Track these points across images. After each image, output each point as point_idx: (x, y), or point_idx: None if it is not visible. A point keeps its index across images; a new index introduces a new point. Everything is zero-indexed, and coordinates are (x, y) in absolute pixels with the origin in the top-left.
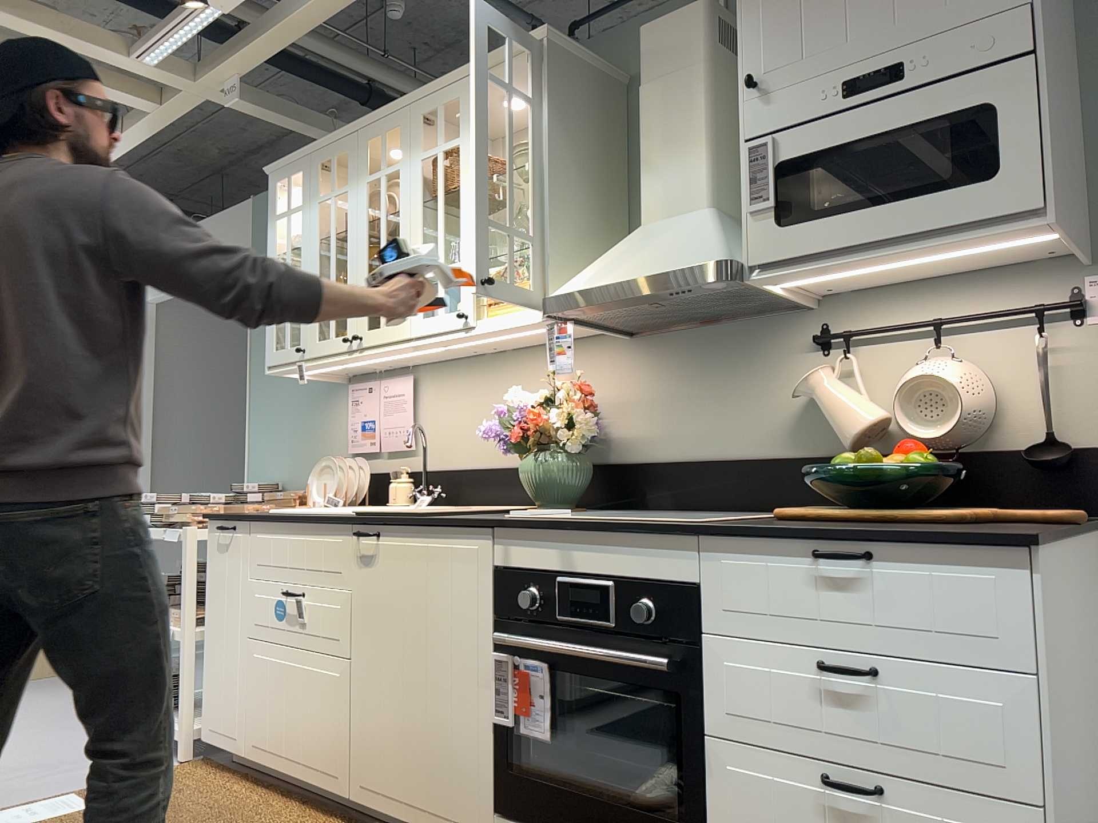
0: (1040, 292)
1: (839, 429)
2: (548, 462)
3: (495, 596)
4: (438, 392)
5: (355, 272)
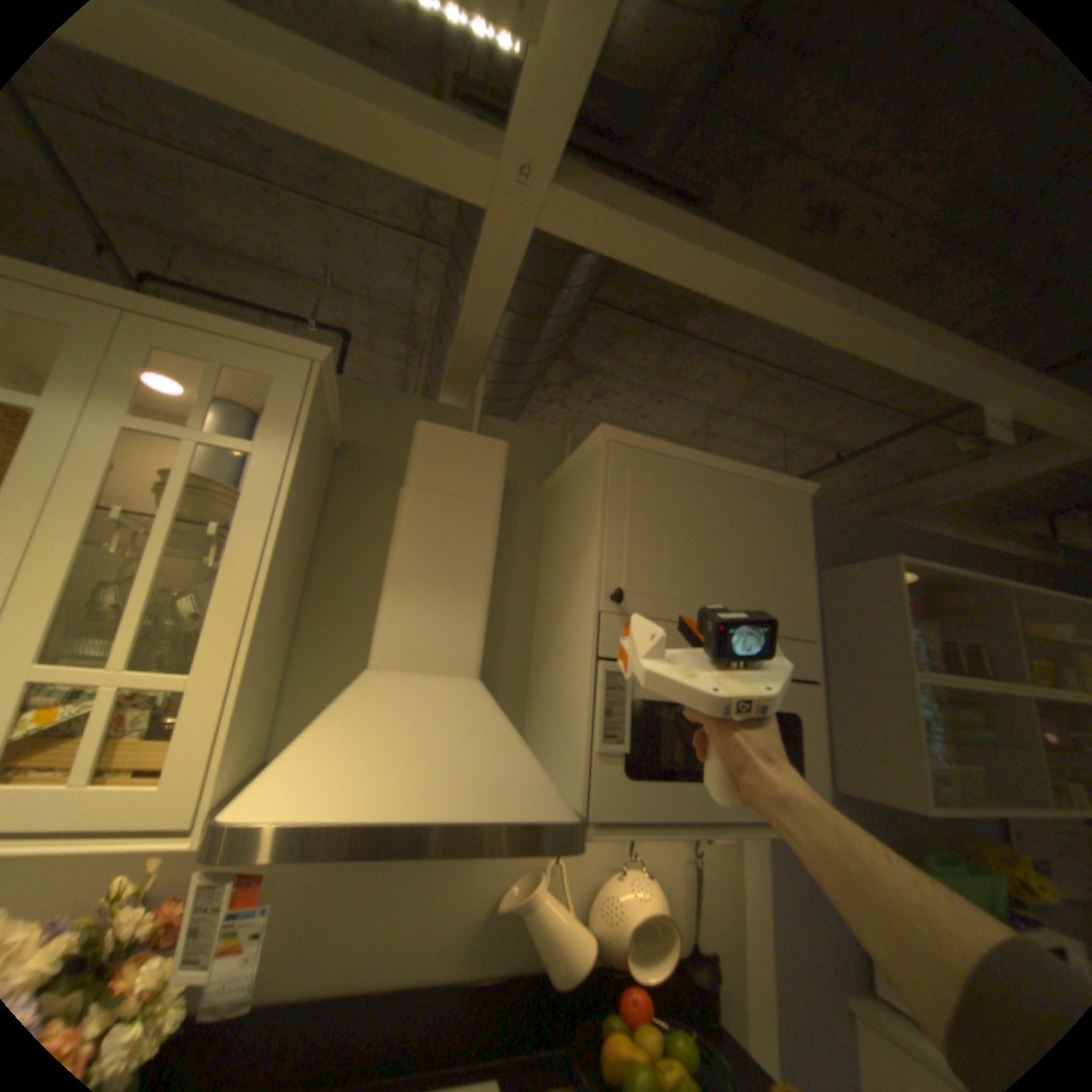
0: None
1: (548, 960)
2: None
3: None
4: None
5: None
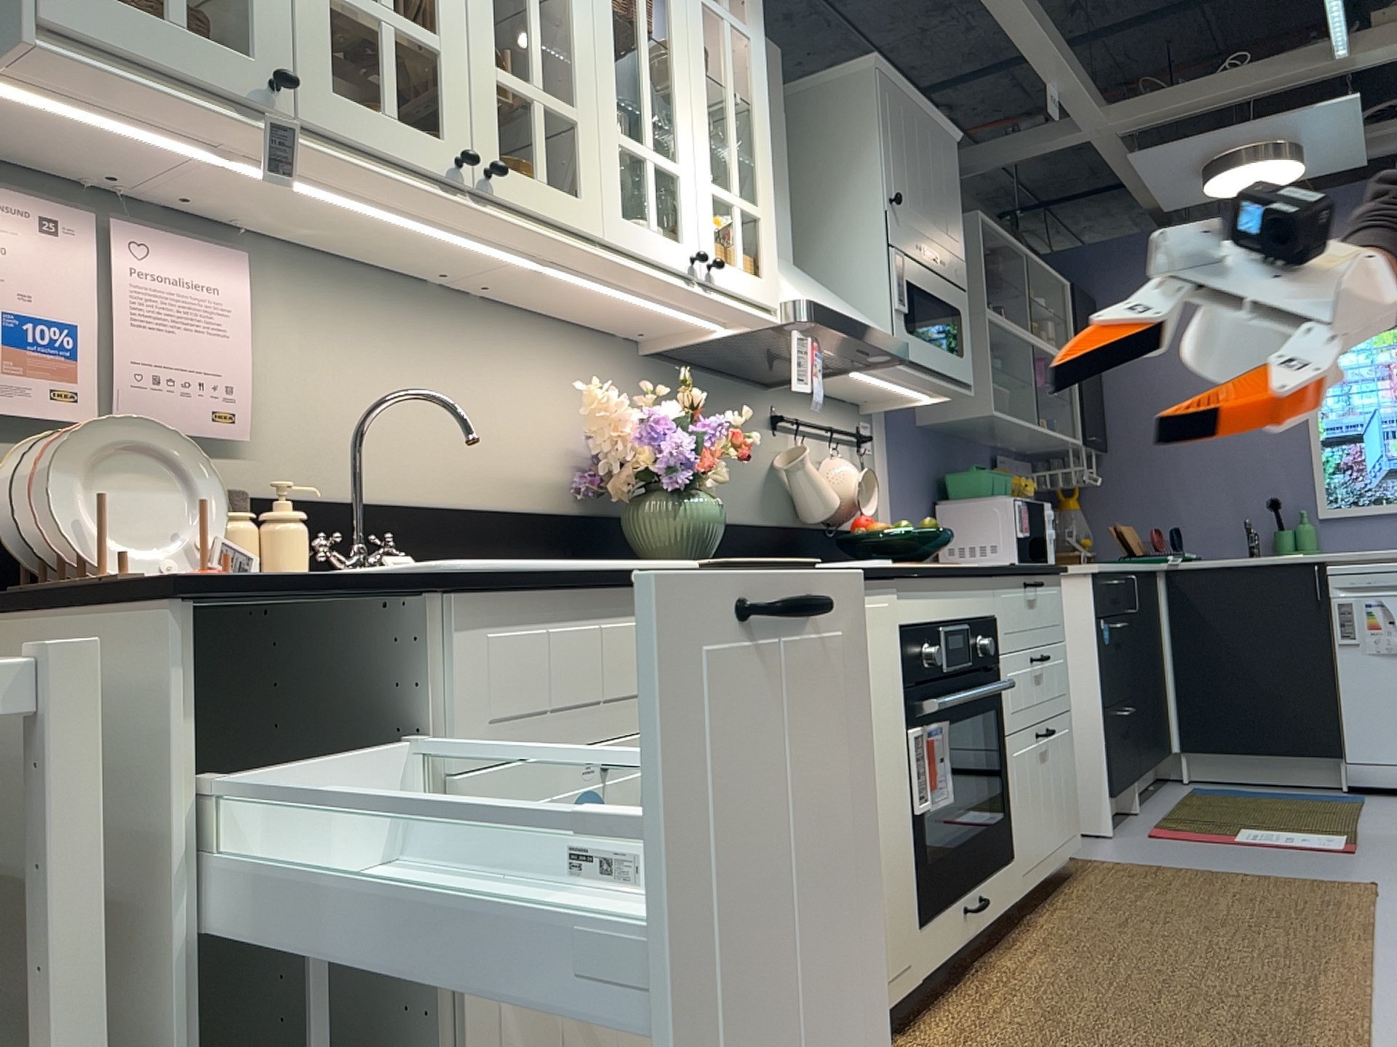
0: (853, 424)
1: (815, 503)
2: (704, 505)
3: (899, 663)
4: (311, 321)
5: (464, 9)
